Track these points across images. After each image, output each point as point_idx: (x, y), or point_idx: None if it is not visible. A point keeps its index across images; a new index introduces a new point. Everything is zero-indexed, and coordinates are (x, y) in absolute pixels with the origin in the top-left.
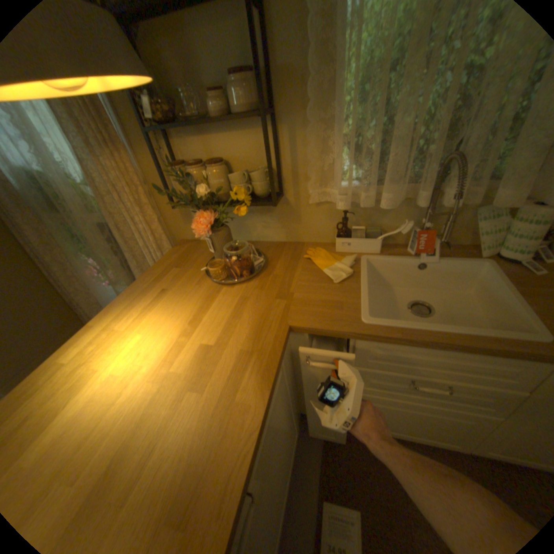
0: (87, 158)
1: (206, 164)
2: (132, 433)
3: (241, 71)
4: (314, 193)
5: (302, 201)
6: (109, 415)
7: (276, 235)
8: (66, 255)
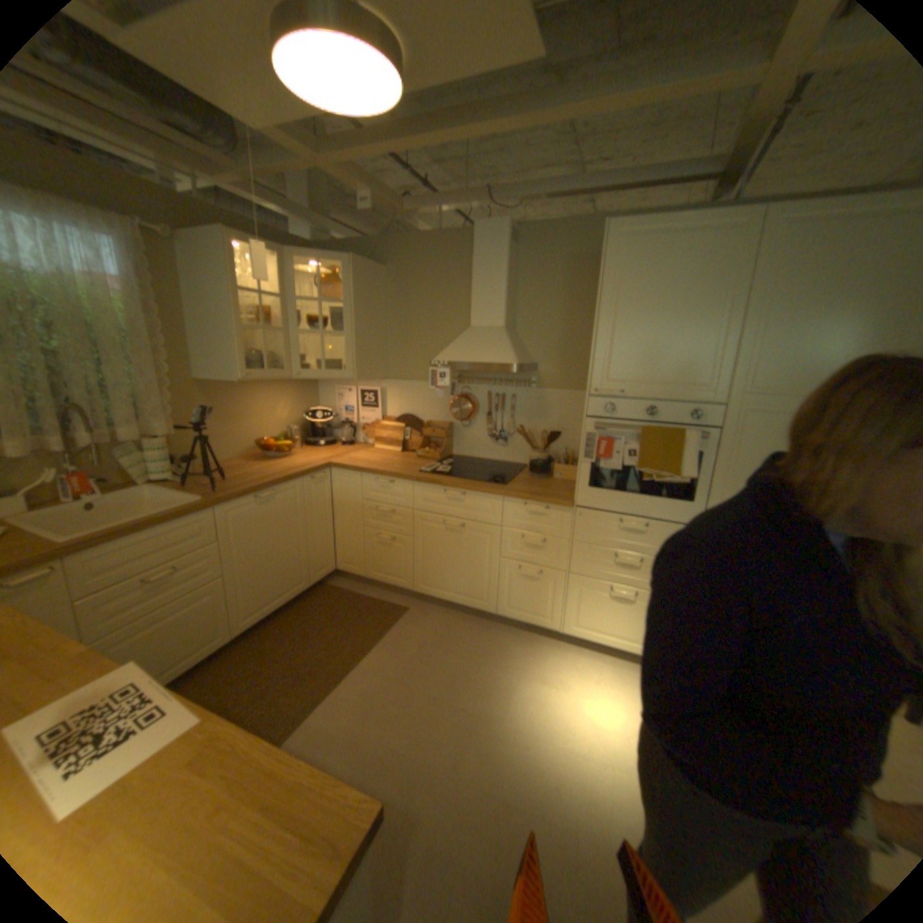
0: None
1: None
2: None
3: None
4: None
5: None
6: None
7: None
8: None
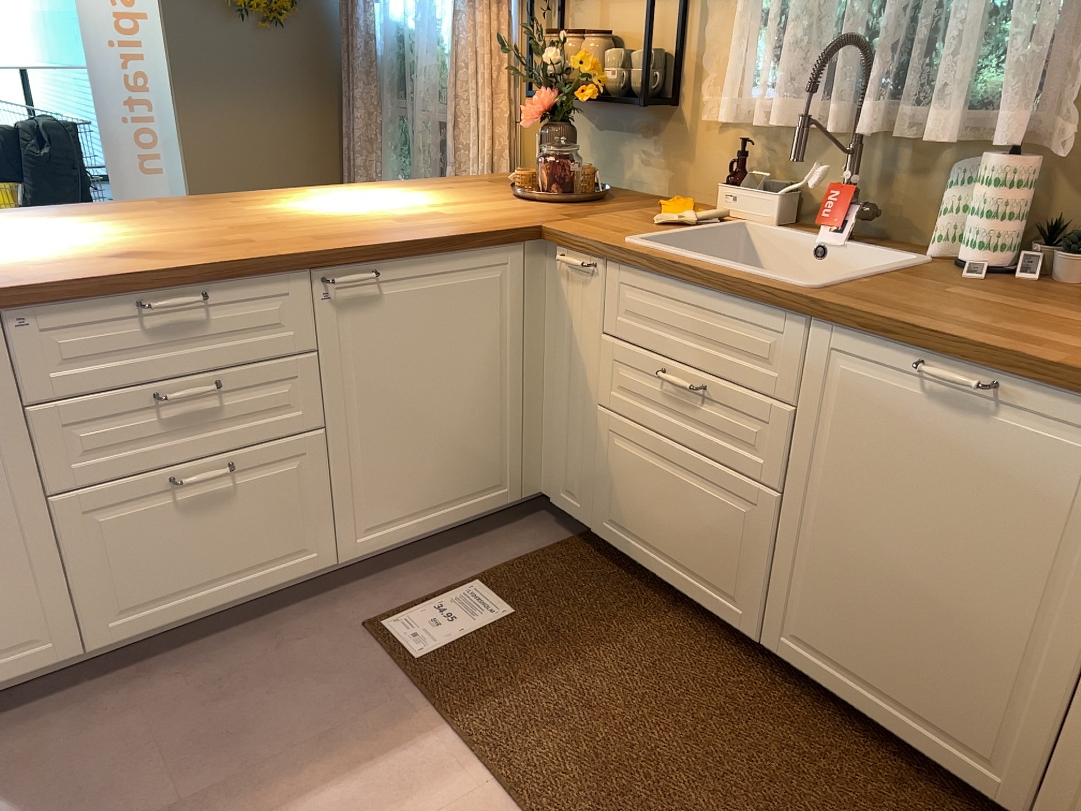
0: (464, 14)
1: (588, 42)
2: (328, 219)
3: None
4: (709, 106)
5: (699, 122)
6: (320, 212)
7: (654, 182)
8: (383, 169)
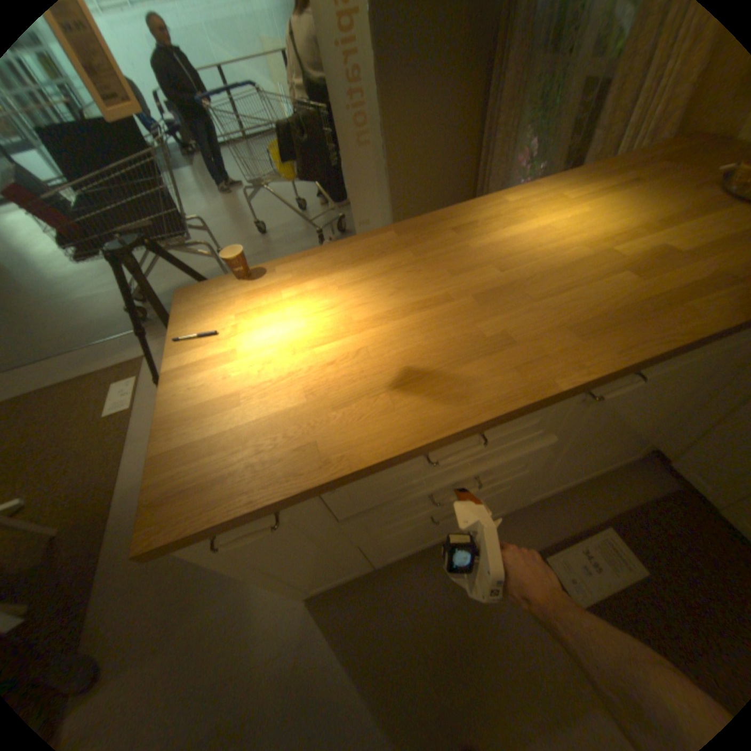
0: None
1: None
2: (558, 269)
3: None
4: None
5: None
6: (541, 249)
7: None
8: (518, 123)
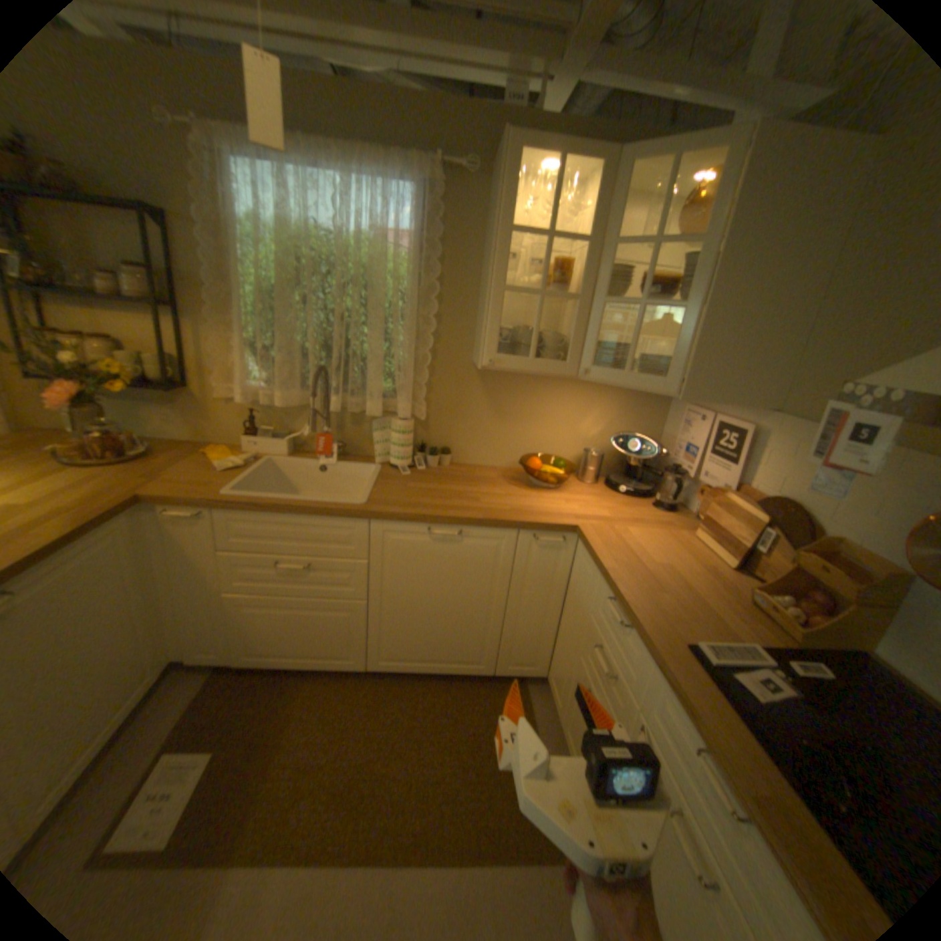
0: None
1: (85, 339)
2: None
3: (133, 267)
4: (217, 389)
5: (208, 396)
6: None
7: (177, 432)
8: None
